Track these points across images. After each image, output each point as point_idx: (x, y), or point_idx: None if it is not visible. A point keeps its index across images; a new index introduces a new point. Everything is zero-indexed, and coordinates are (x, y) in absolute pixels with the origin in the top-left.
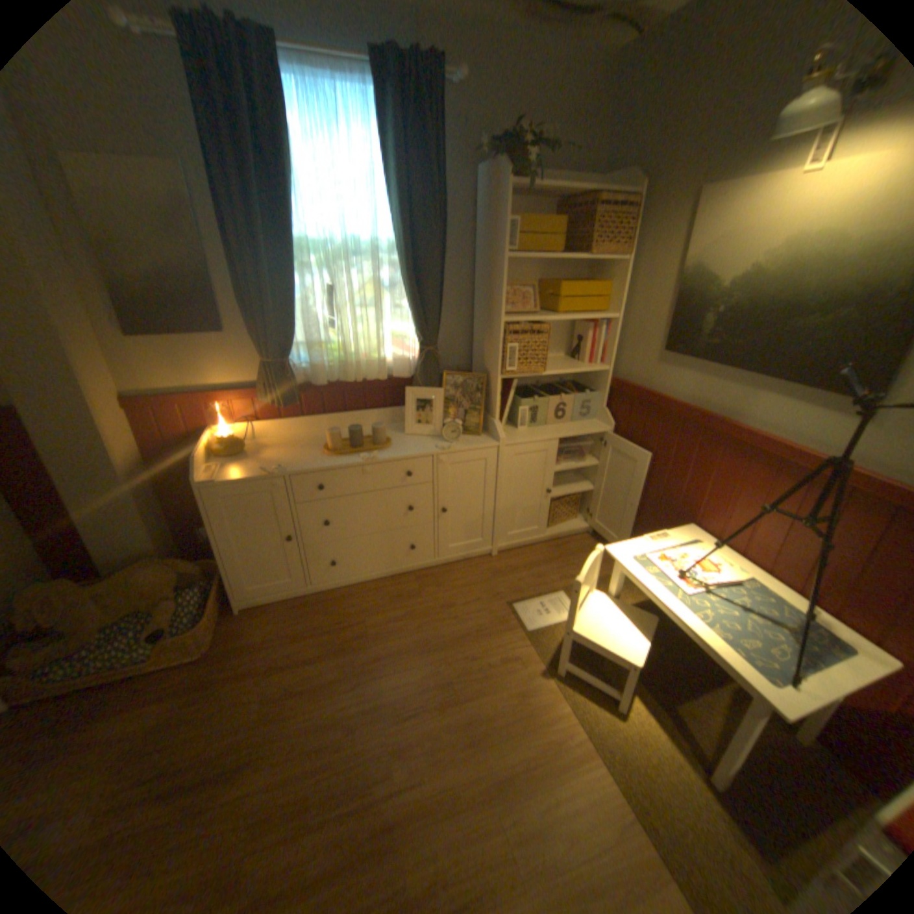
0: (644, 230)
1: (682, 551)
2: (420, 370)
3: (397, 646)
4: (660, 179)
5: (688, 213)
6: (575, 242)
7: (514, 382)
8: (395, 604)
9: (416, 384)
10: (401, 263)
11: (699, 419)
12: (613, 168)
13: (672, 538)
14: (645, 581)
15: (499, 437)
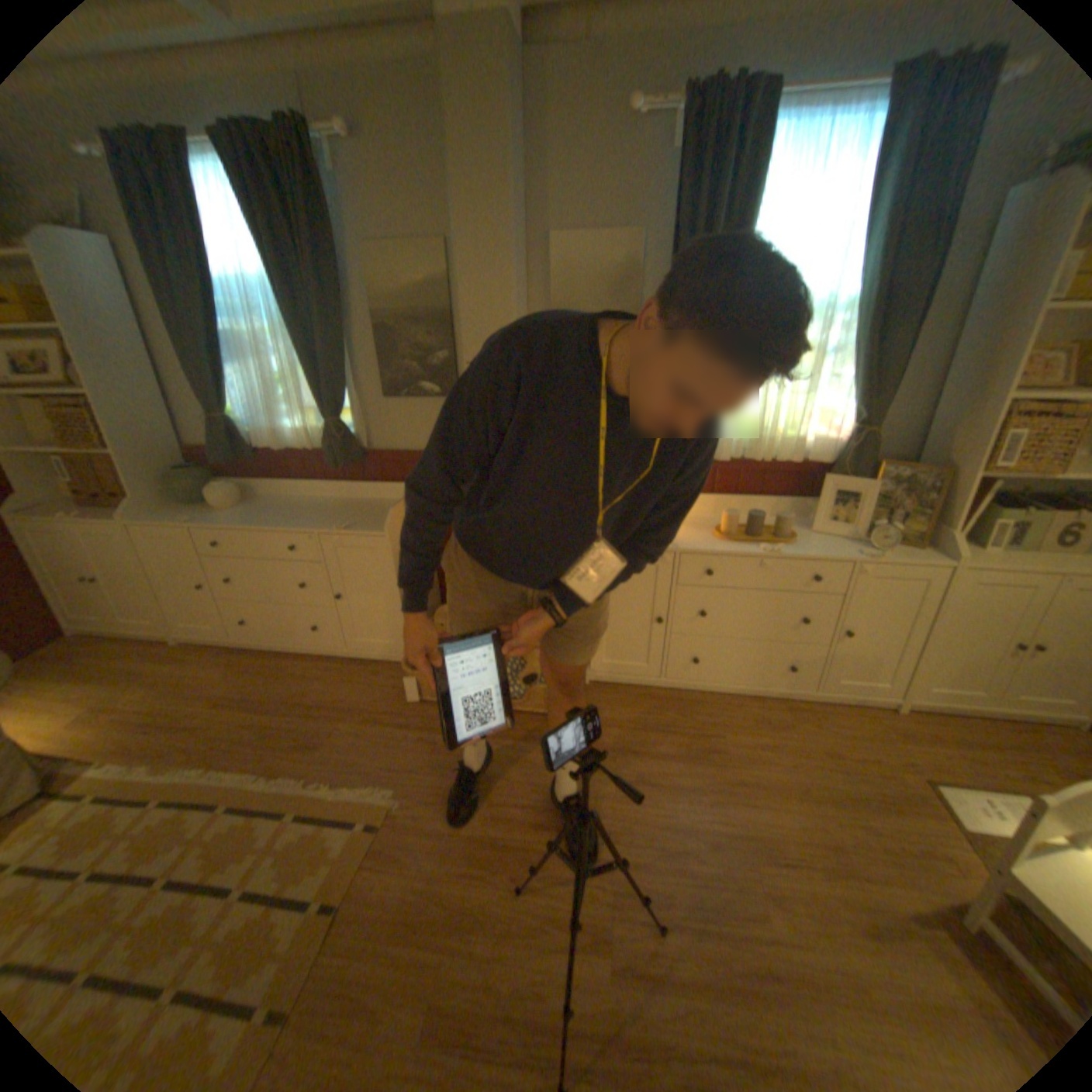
0: None
1: None
2: (853, 455)
3: (767, 780)
4: None
5: None
6: None
7: (998, 484)
8: (761, 731)
9: (840, 472)
10: (862, 322)
11: None
12: None
13: None
14: None
15: (962, 556)
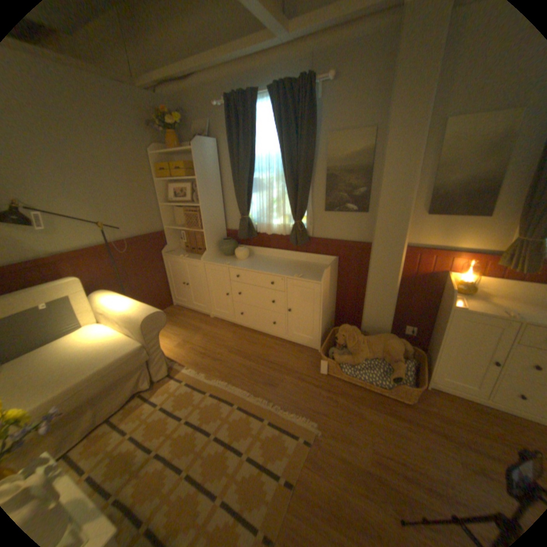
0: None
1: None
2: None
3: None
4: None
5: None
6: None
7: None
8: None
9: None
10: None
11: None
12: None
13: None
14: None
15: None
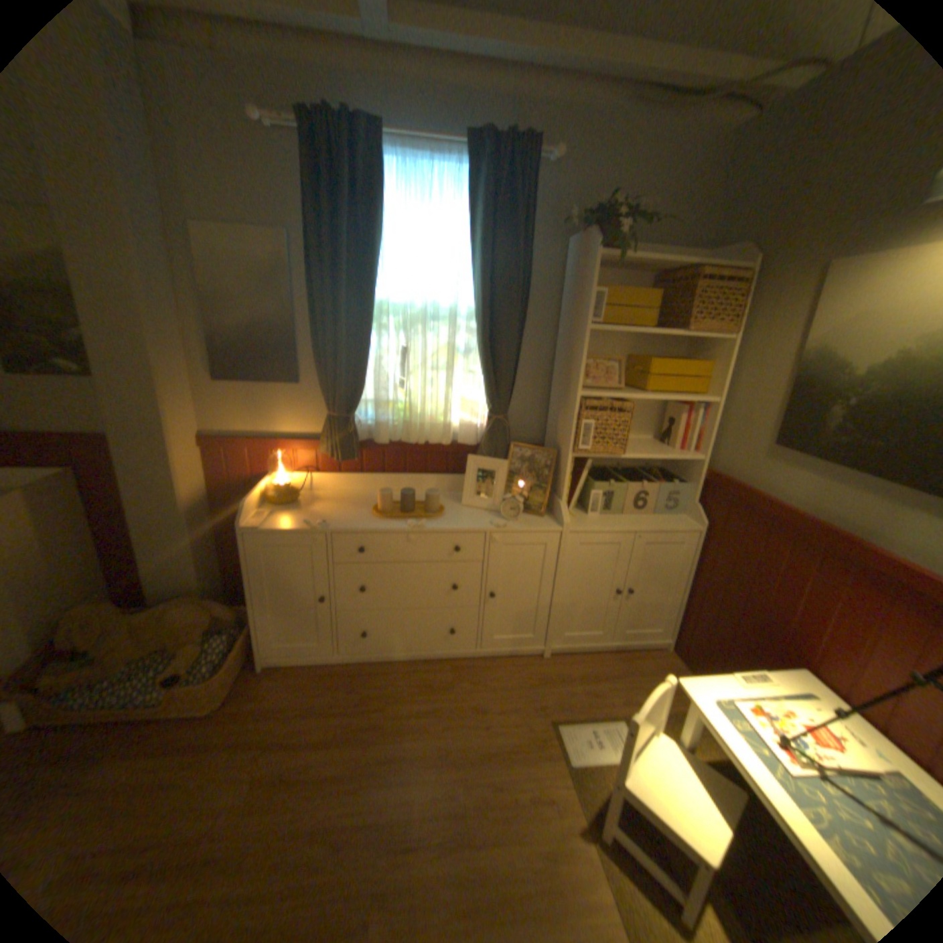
0: (756, 308)
1: (788, 706)
2: (486, 439)
3: (413, 751)
4: (778, 253)
5: (812, 290)
6: (671, 317)
7: (588, 462)
8: (422, 696)
9: (480, 453)
10: (477, 329)
11: (820, 533)
12: (723, 243)
13: (775, 685)
14: (731, 739)
15: (564, 522)
